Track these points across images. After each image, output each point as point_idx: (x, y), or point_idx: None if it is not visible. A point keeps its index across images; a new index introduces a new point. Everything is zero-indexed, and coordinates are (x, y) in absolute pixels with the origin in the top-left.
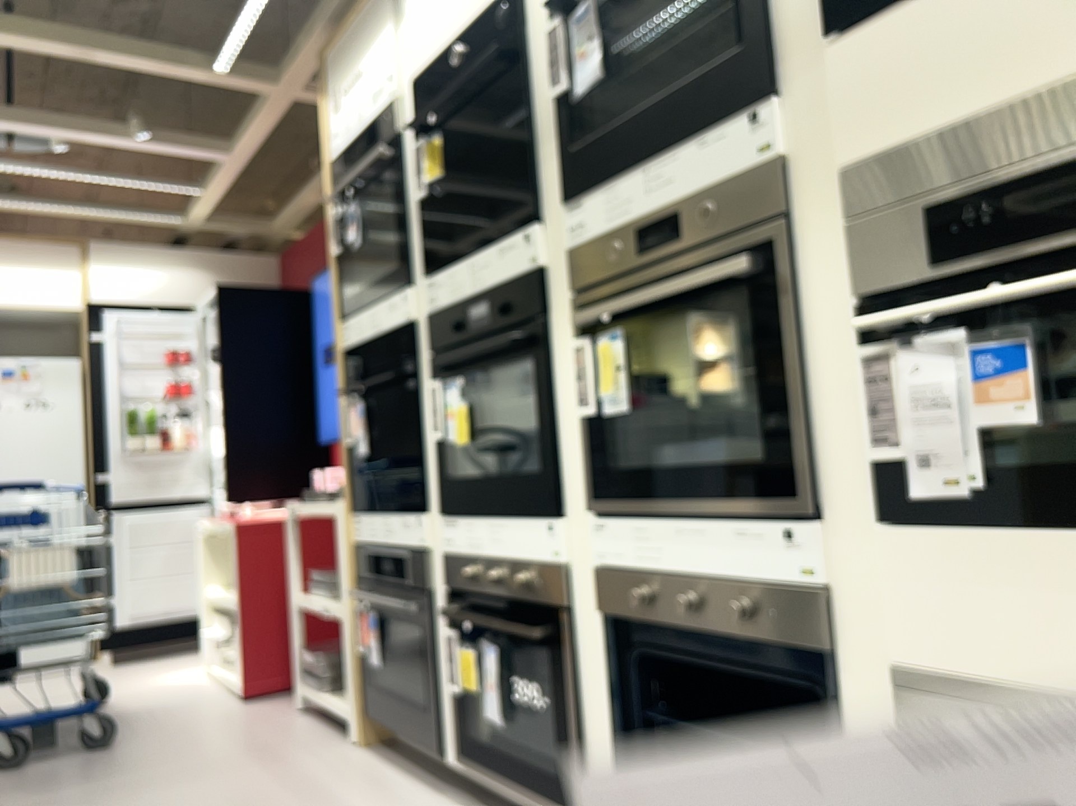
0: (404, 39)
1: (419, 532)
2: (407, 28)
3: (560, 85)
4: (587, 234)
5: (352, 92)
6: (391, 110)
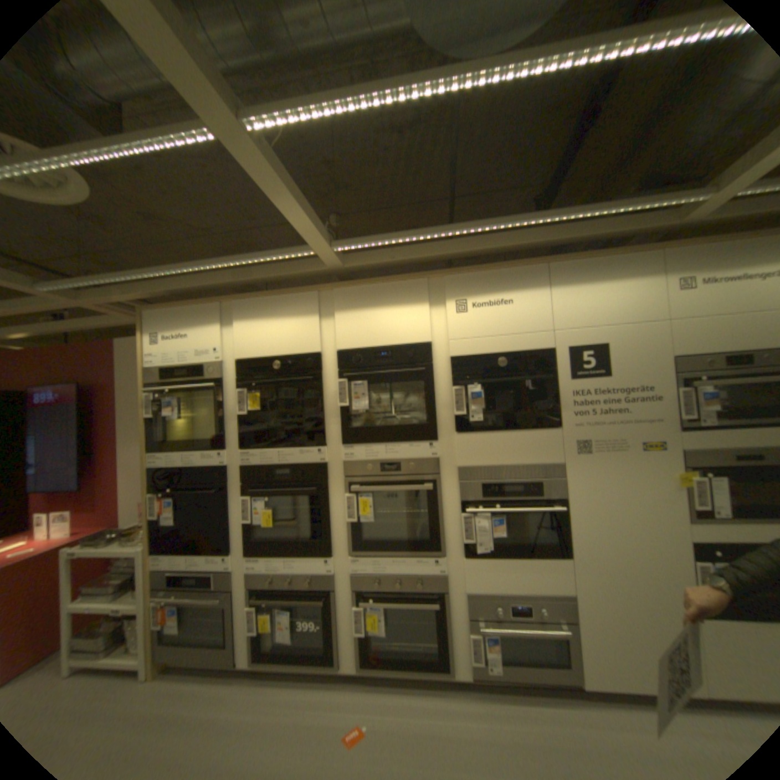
0: (229, 338)
1: (225, 567)
2: (236, 336)
3: (346, 405)
4: (356, 460)
5: (174, 343)
6: (218, 368)
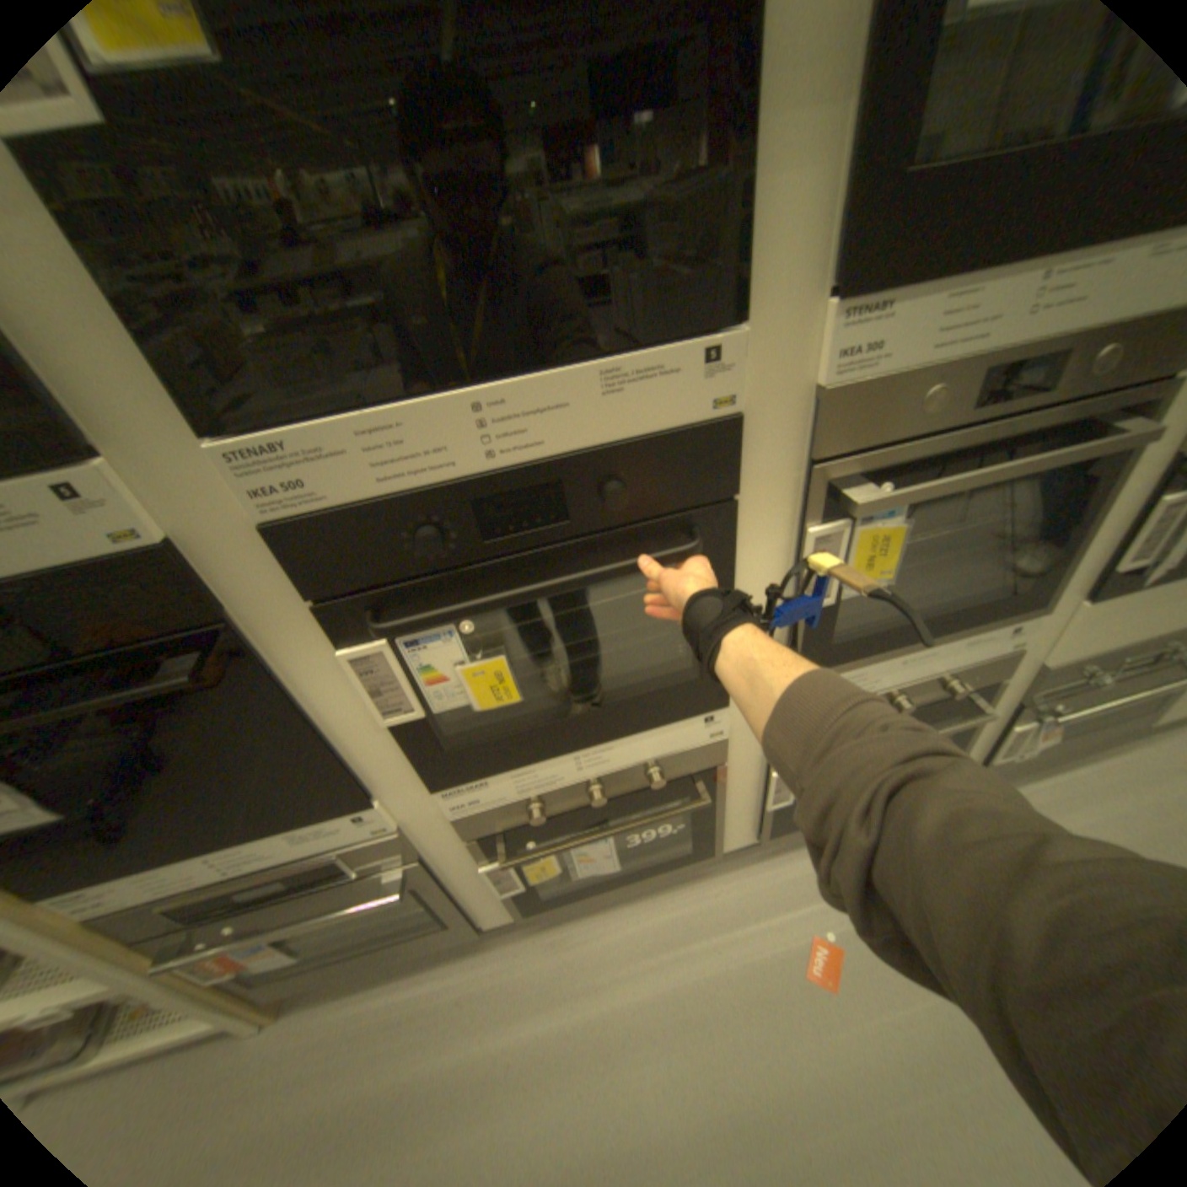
0: None
1: (367, 826)
2: None
3: None
4: (886, 365)
5: None
6: None
